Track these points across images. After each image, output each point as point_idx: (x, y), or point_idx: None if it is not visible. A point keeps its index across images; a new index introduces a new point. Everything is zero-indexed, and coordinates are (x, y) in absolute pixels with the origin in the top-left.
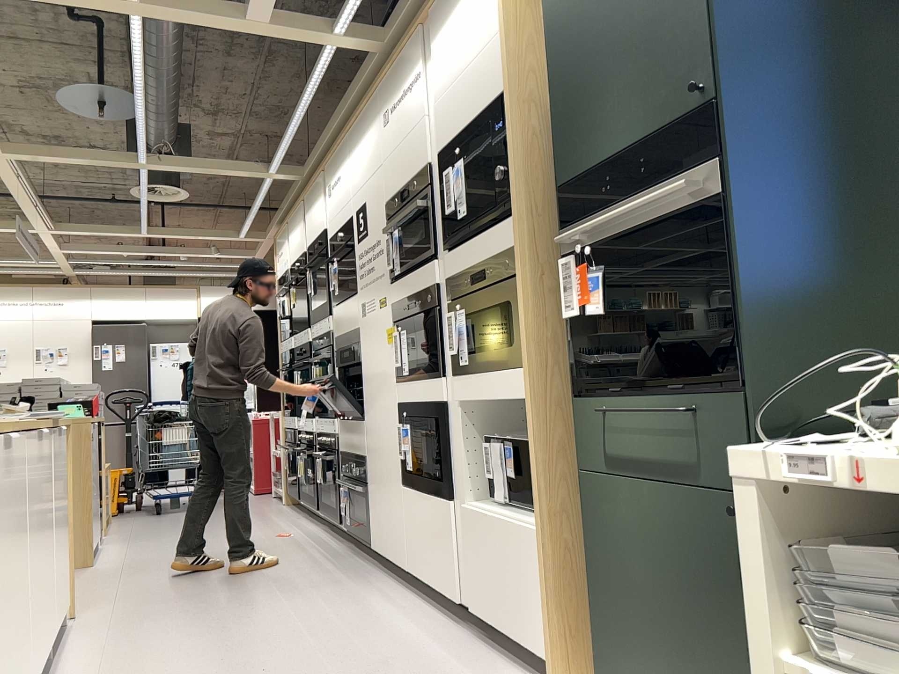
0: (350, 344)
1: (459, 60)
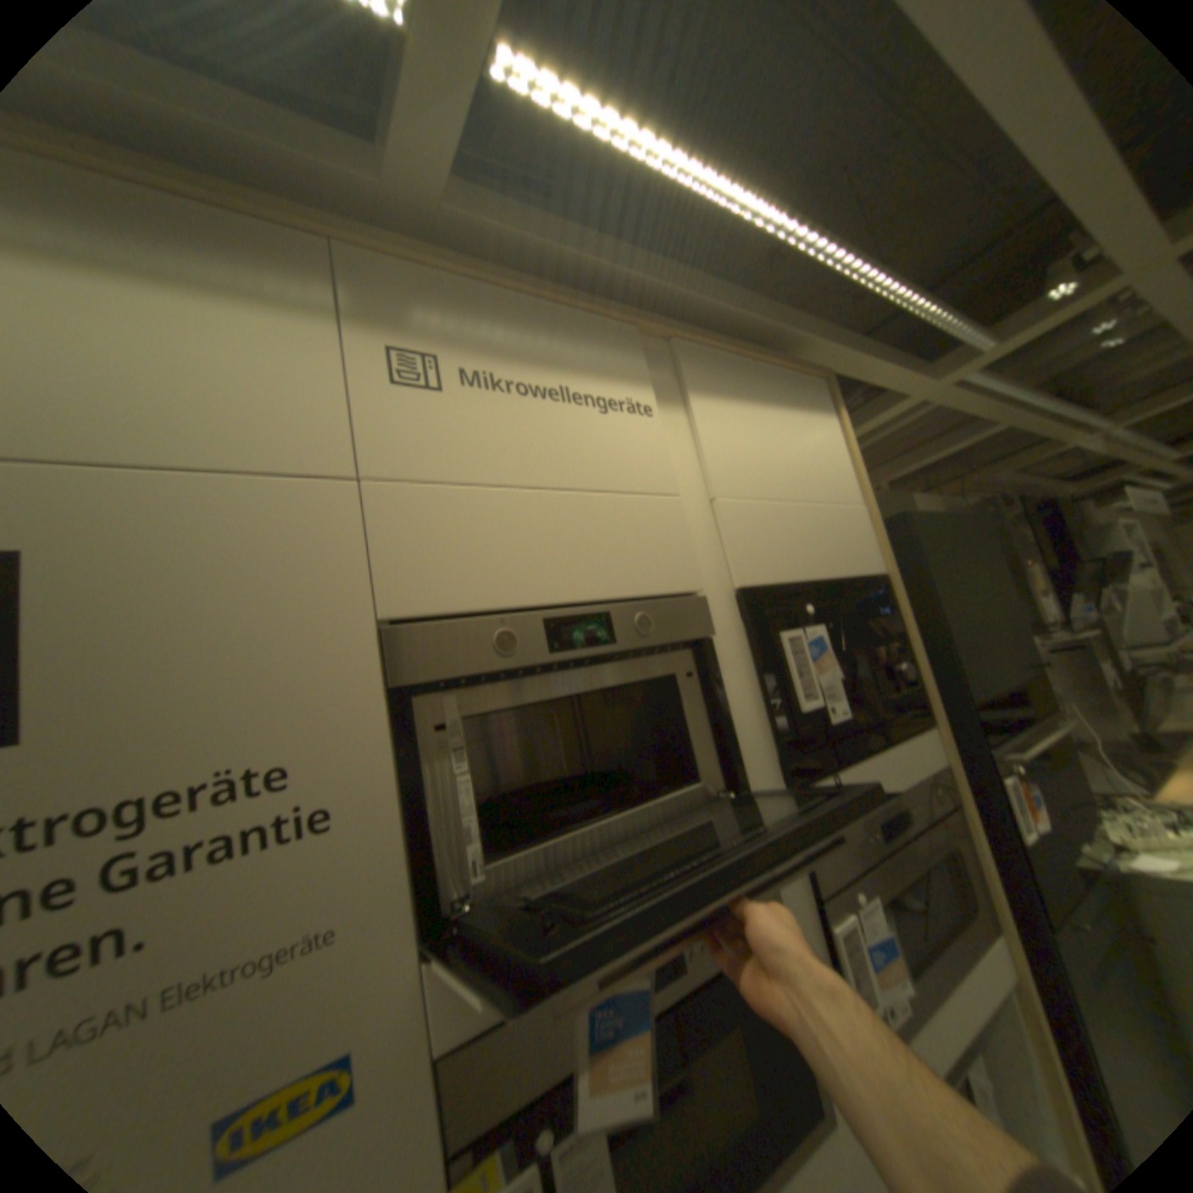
0: None
1: (779, 475)
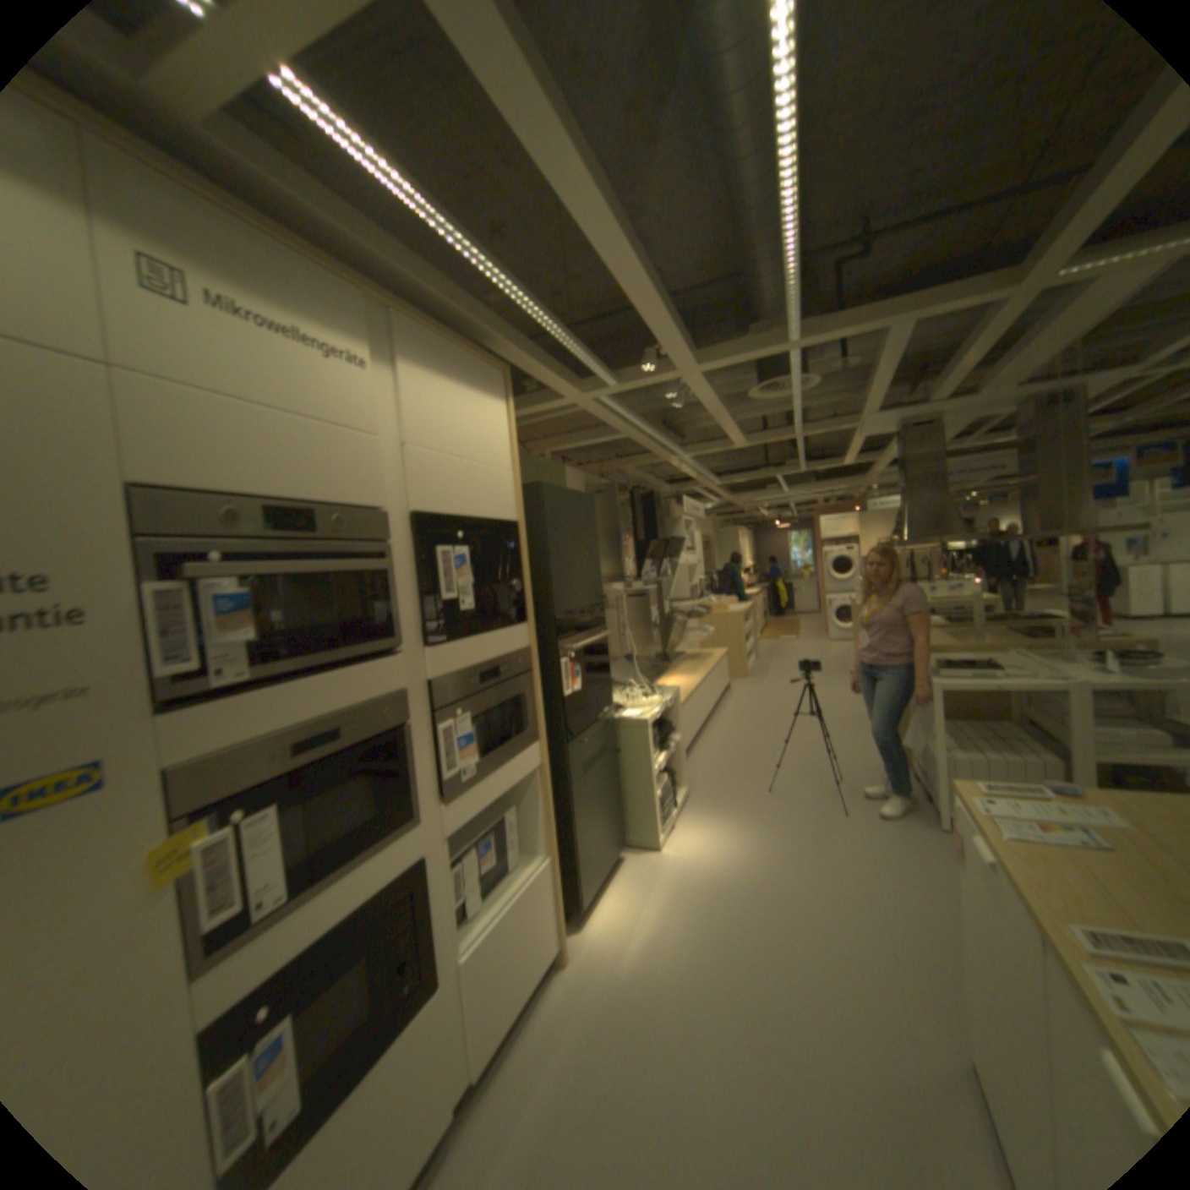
0: None
1: (457, 437)
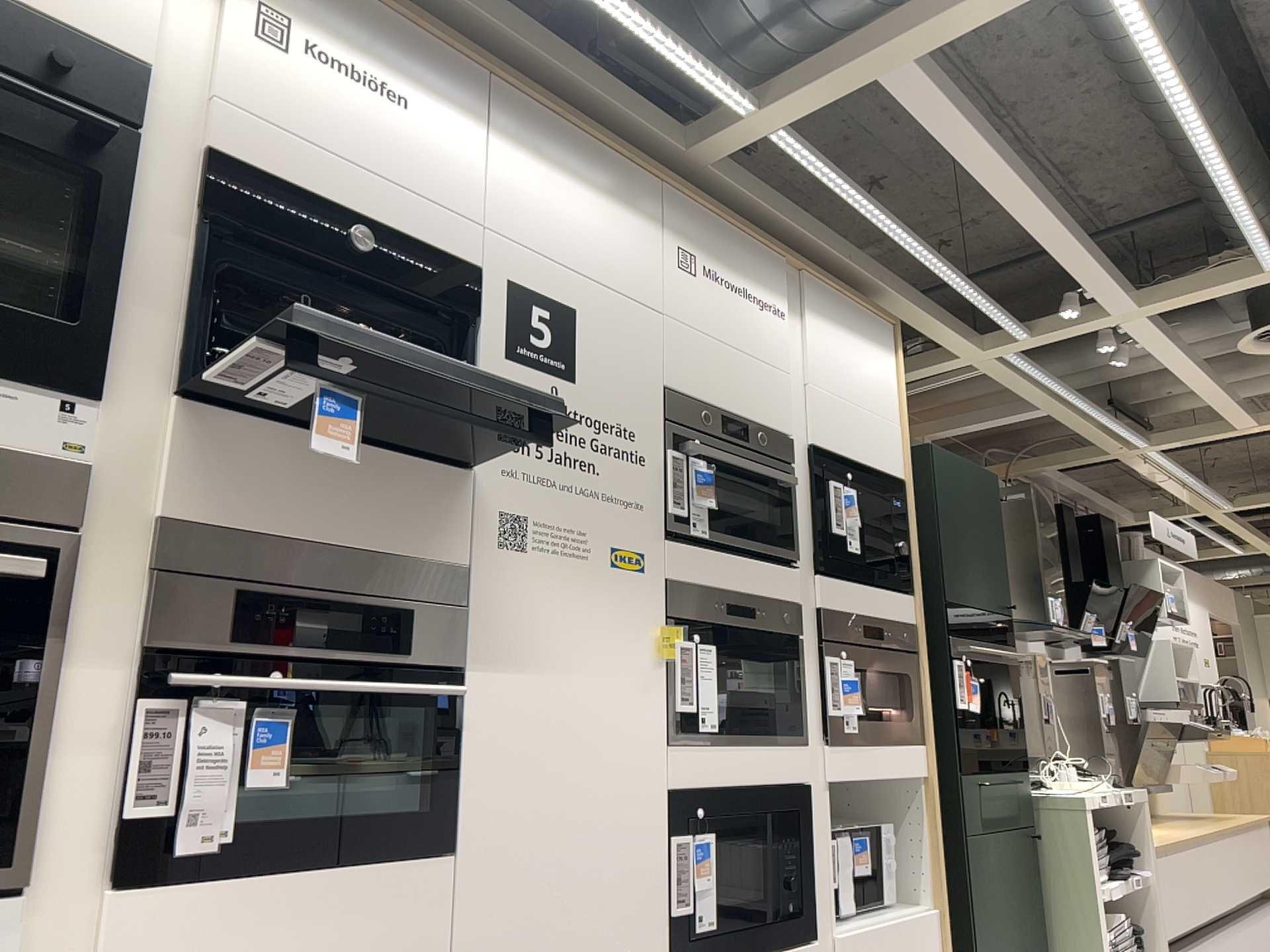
0: (382, 594)
1: (848, 383)
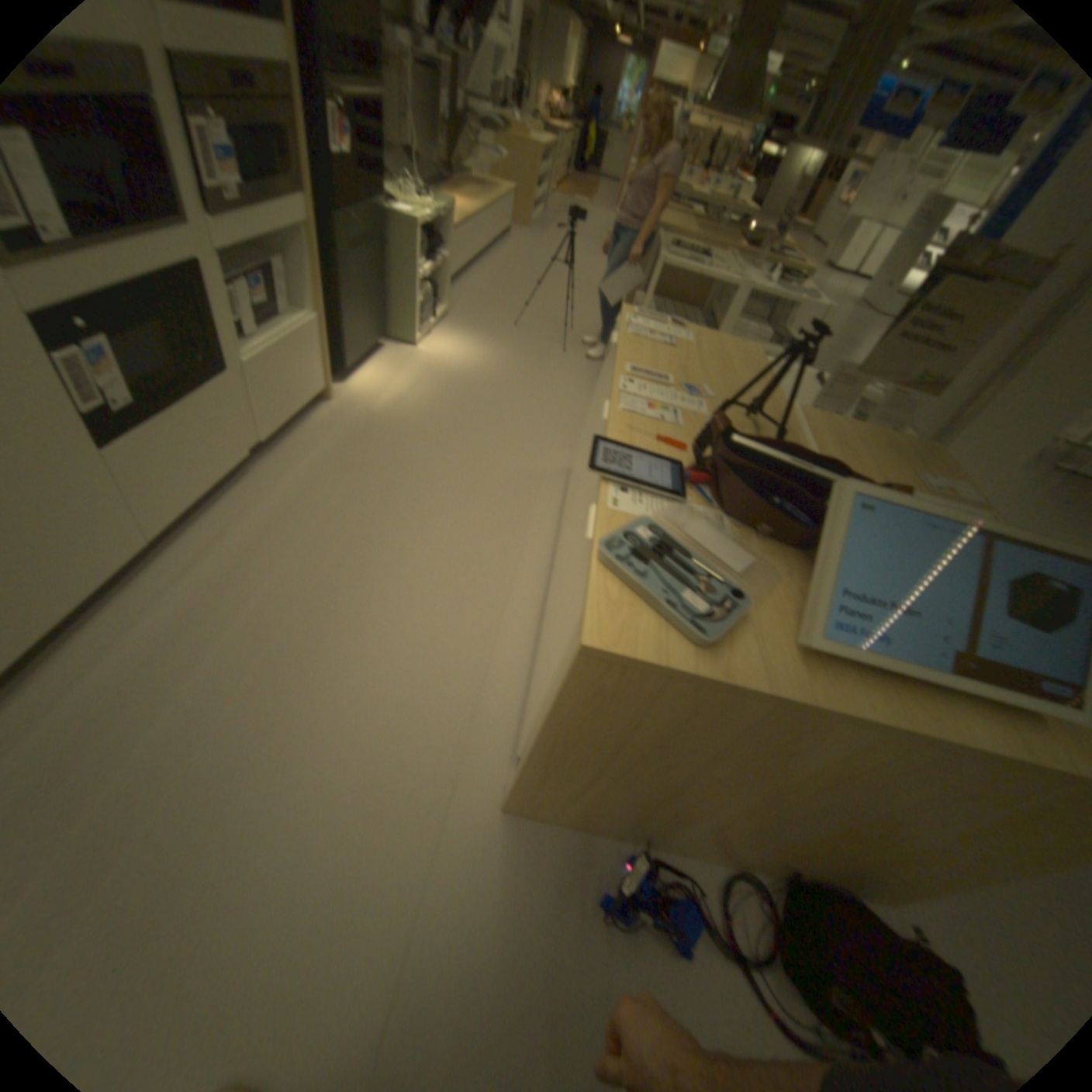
0: None
1: None
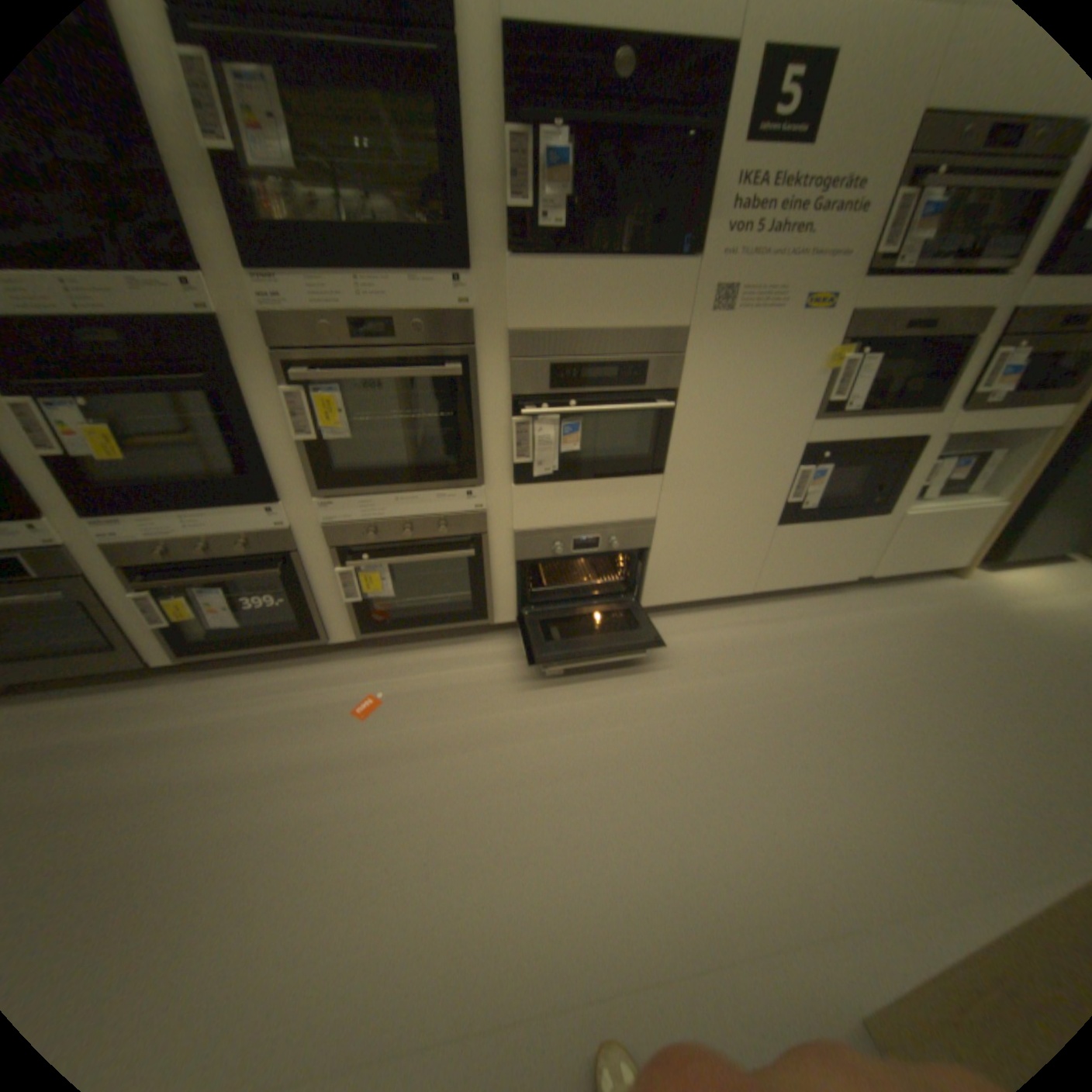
0: (631, 354)
1: None
